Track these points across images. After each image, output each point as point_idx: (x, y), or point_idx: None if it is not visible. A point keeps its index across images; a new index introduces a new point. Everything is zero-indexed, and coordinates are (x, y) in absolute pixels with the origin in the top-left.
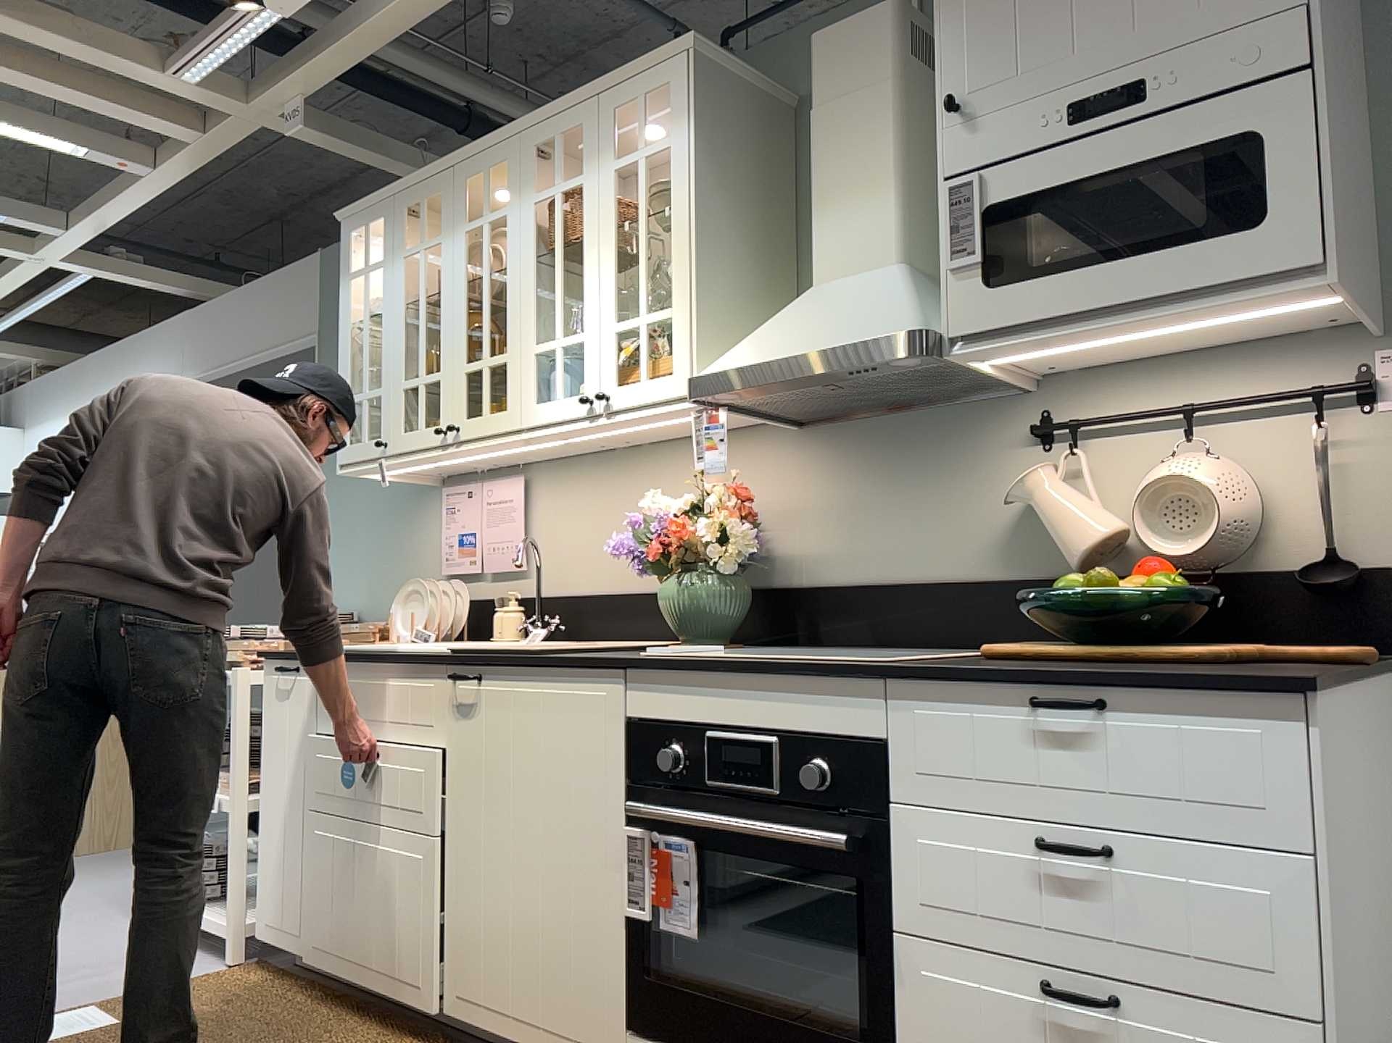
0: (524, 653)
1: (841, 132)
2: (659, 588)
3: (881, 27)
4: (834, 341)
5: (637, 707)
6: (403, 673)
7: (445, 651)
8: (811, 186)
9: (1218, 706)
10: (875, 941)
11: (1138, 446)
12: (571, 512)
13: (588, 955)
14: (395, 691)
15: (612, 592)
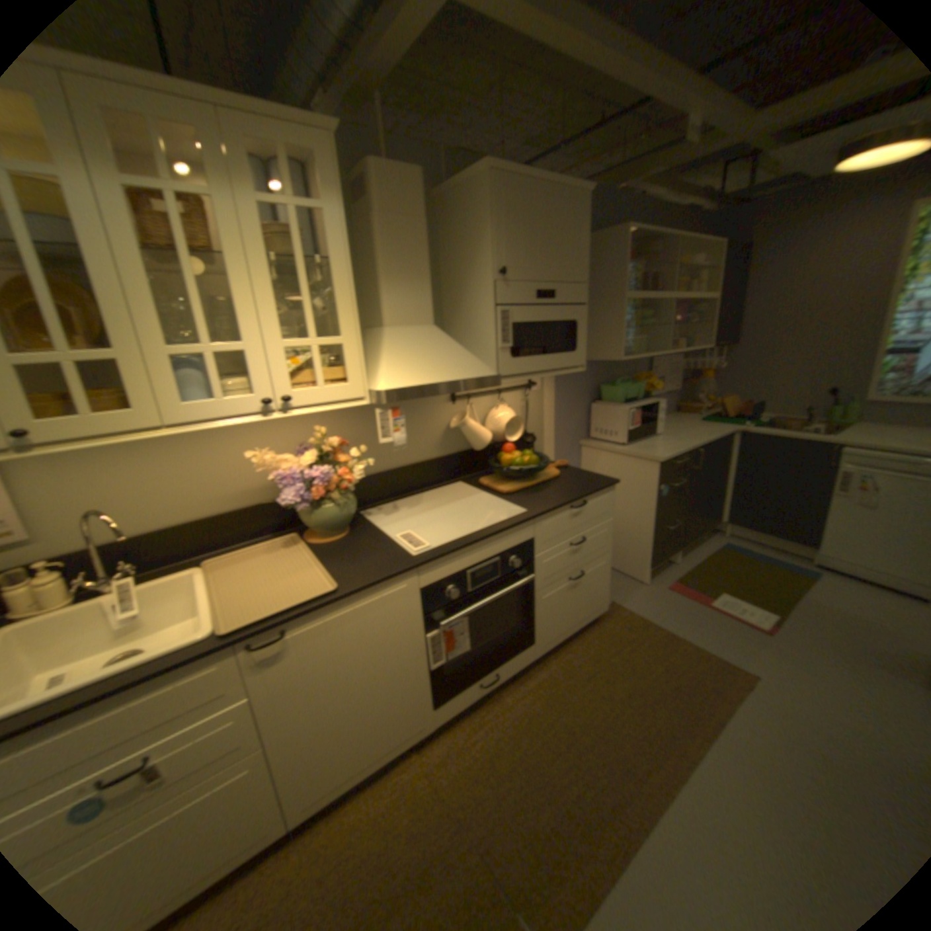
0: (304, 595)
1: (401, 236)
2: (305, 512)
3: (420, 181)
4: (463, 375)
5: (429, 579)
6: (162, 682)
7: (205, 636)
8: (383, 263)
9: (604, 492)
10: (530, 600)
11: (482, 402)
12: (98, 472)
13: (410, 702)
14: (151, 704)
15: (181, 522)
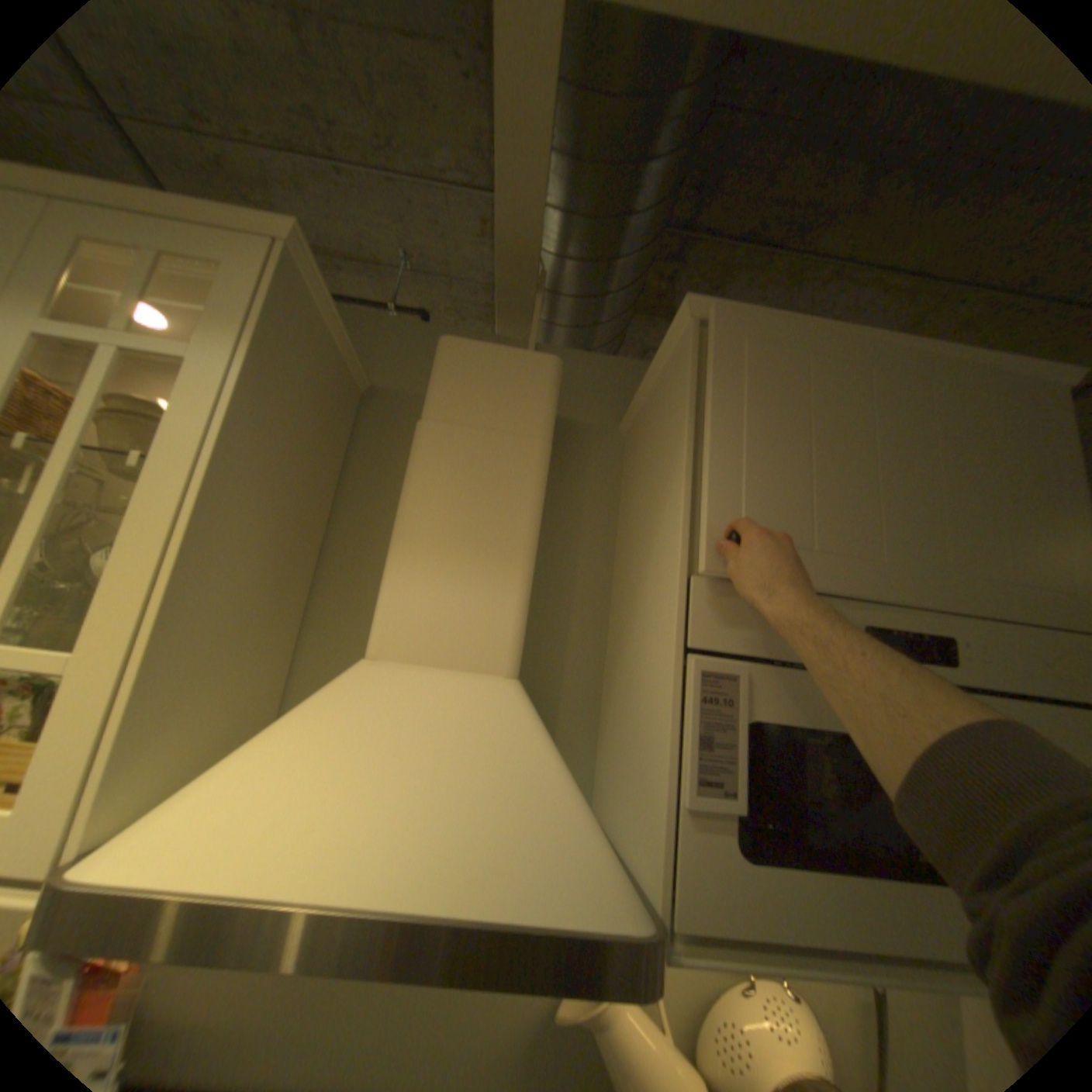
0: None
1: (466, 466)
2: None
3: (543, 377)
4: (467, 890)
5: None
6: None
7: None
8: (402, 515)
9: None
10: None
11: None
12: None
13: None
14: None
15: None
